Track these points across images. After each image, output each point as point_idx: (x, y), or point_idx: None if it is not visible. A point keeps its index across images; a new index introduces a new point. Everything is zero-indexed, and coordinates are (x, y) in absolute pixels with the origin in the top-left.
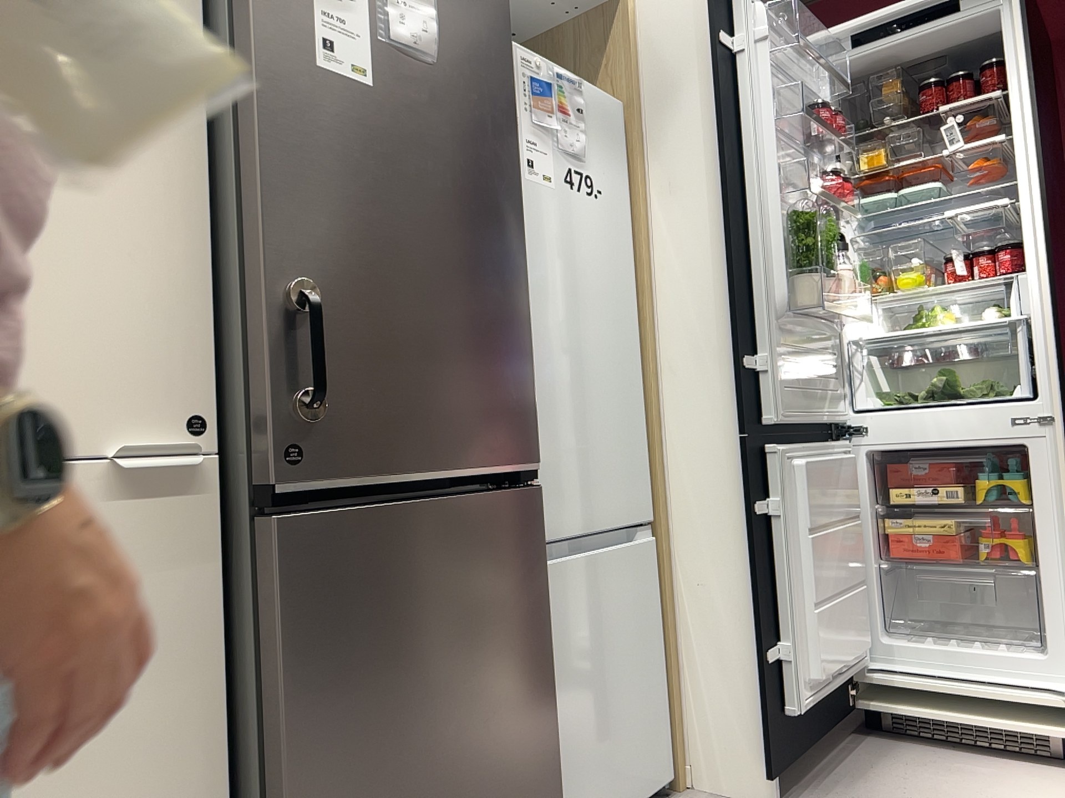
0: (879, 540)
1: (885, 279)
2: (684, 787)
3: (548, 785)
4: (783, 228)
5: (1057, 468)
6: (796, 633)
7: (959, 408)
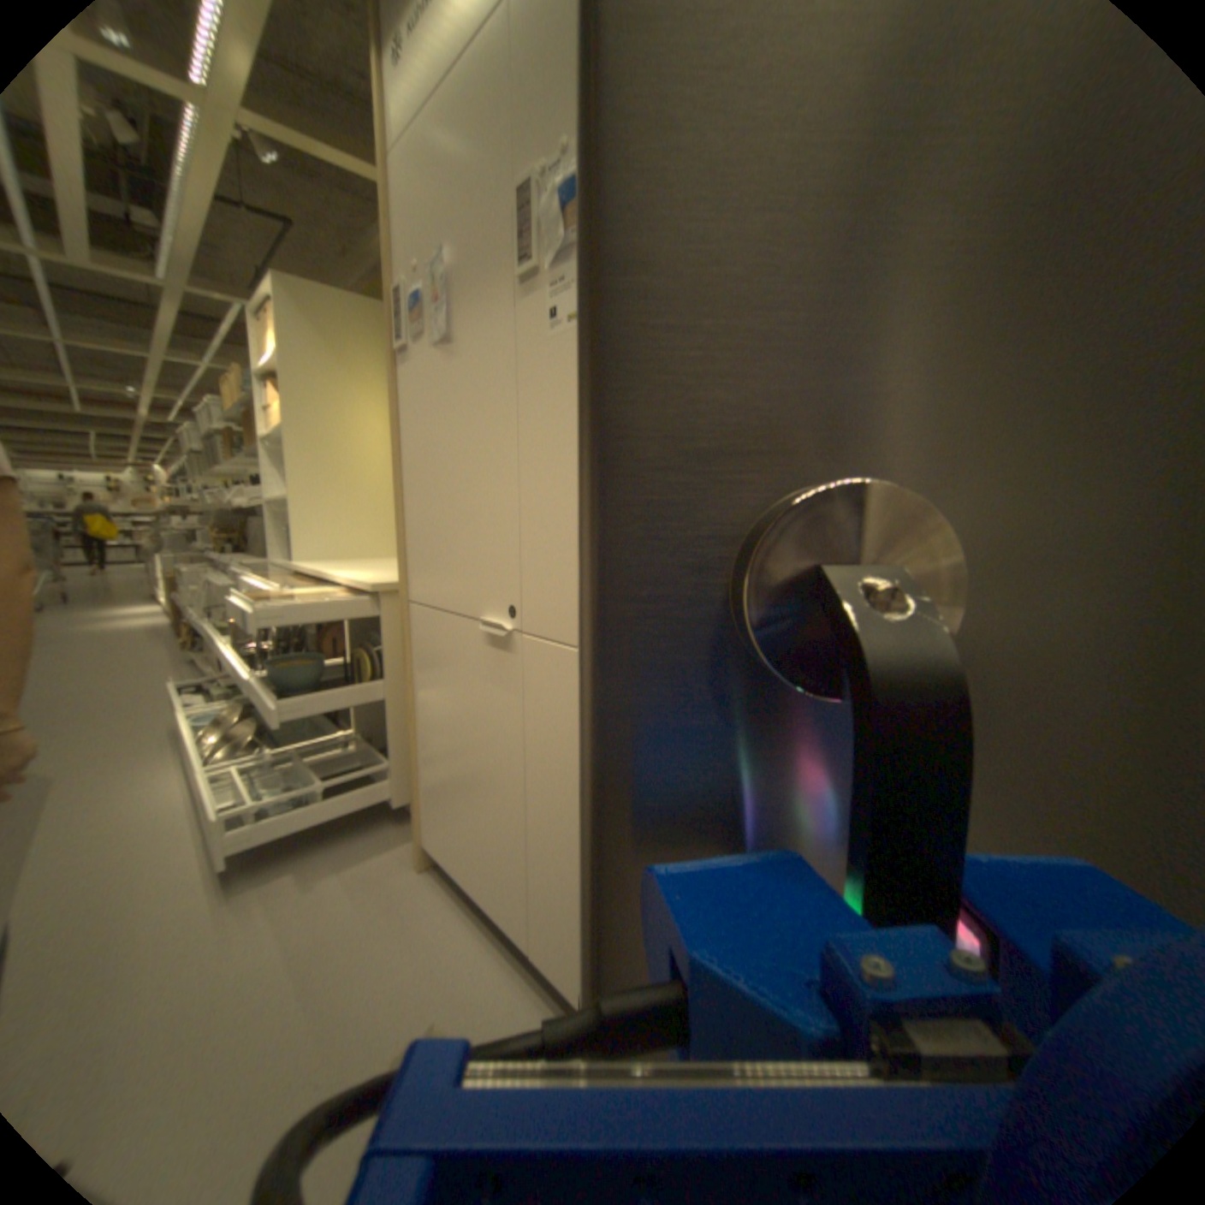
0: None
1: None
2: None
3: None
4: None
5: None
6: None
7: None
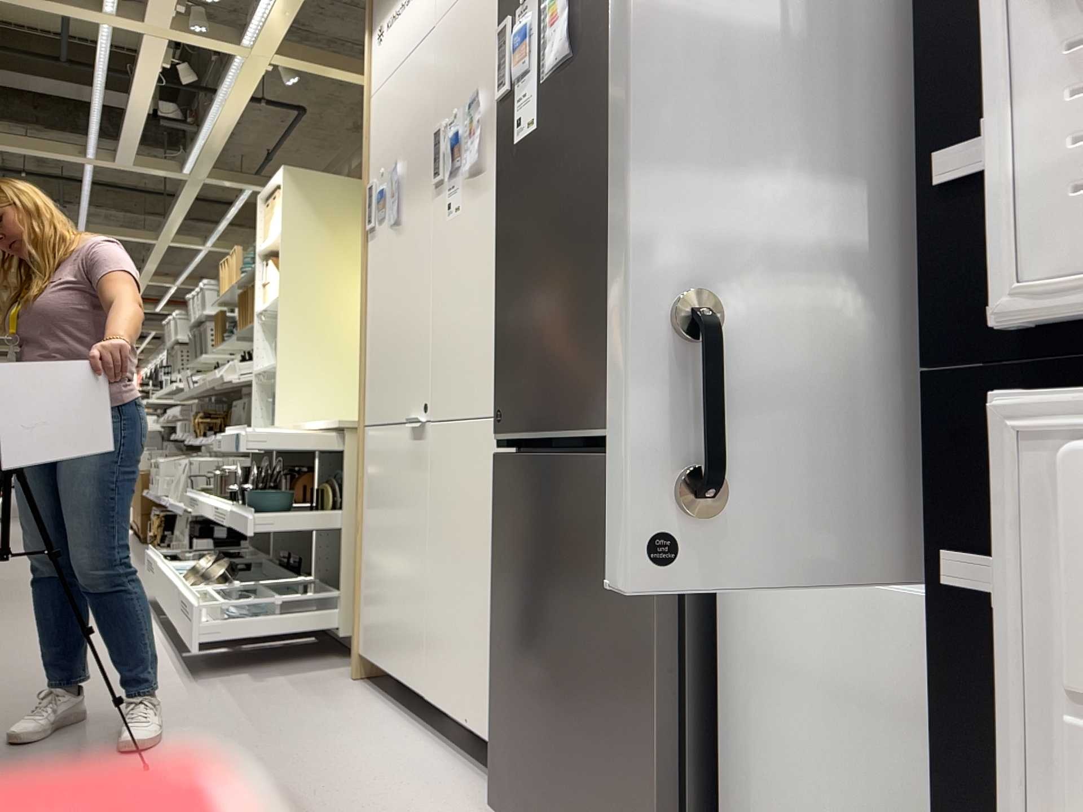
0: None
1: None
2: None
3: (657, 808)
4: None
5: None
6: None
7: None
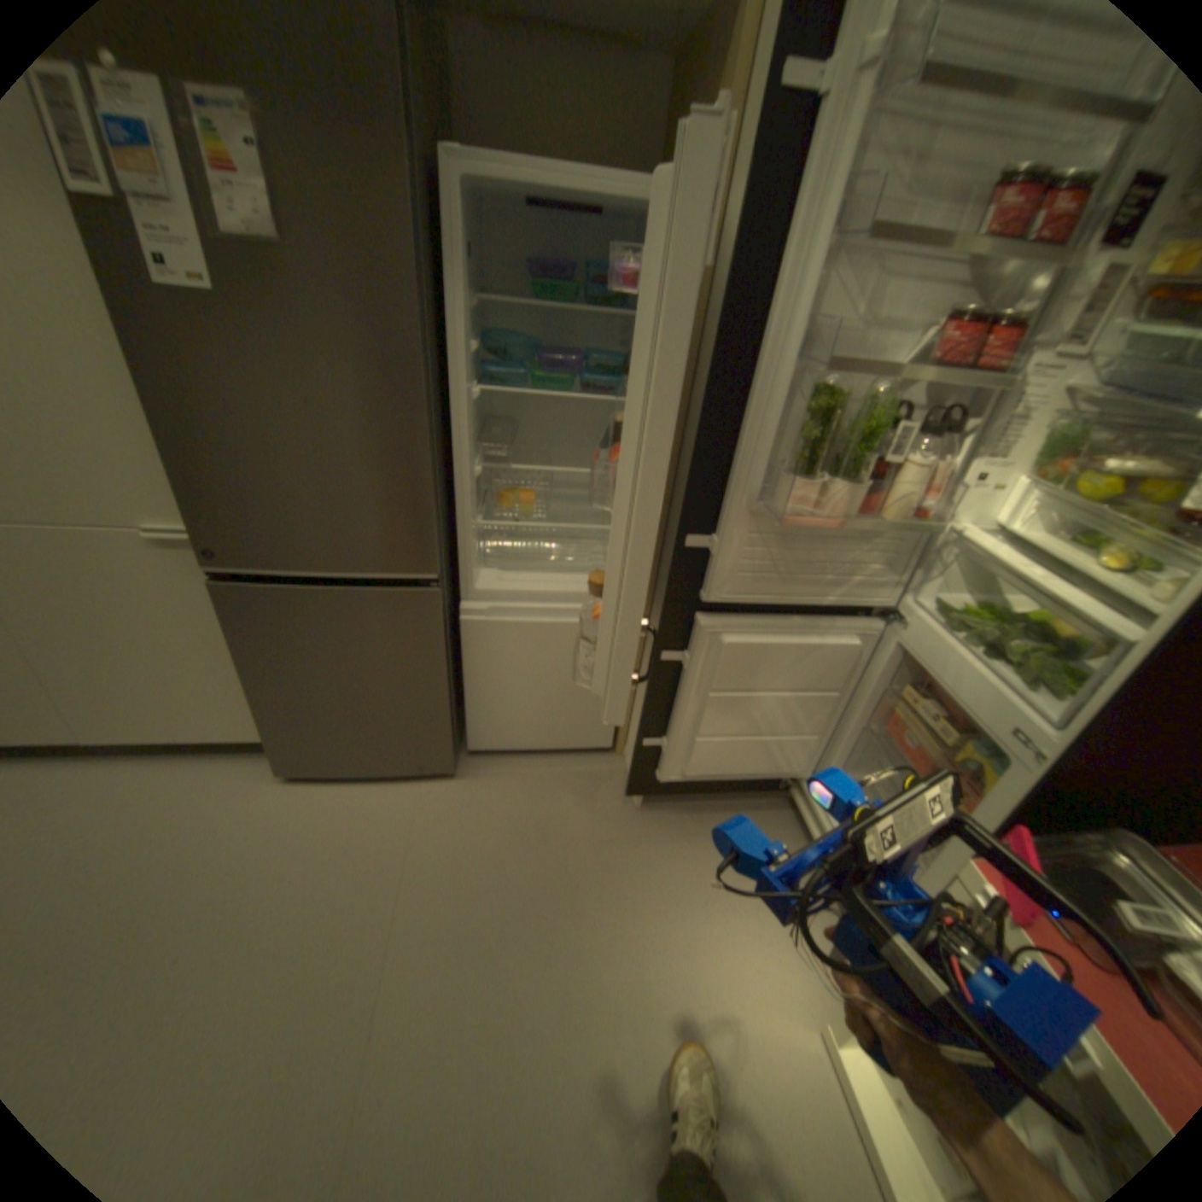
0: (873, 711)
1: (1070, 464)
2: (617, 754)
3: (442, 727)
4: (799, 402)
5: (1013, 807)
6: (671, 741)
7: (1000, 671)
